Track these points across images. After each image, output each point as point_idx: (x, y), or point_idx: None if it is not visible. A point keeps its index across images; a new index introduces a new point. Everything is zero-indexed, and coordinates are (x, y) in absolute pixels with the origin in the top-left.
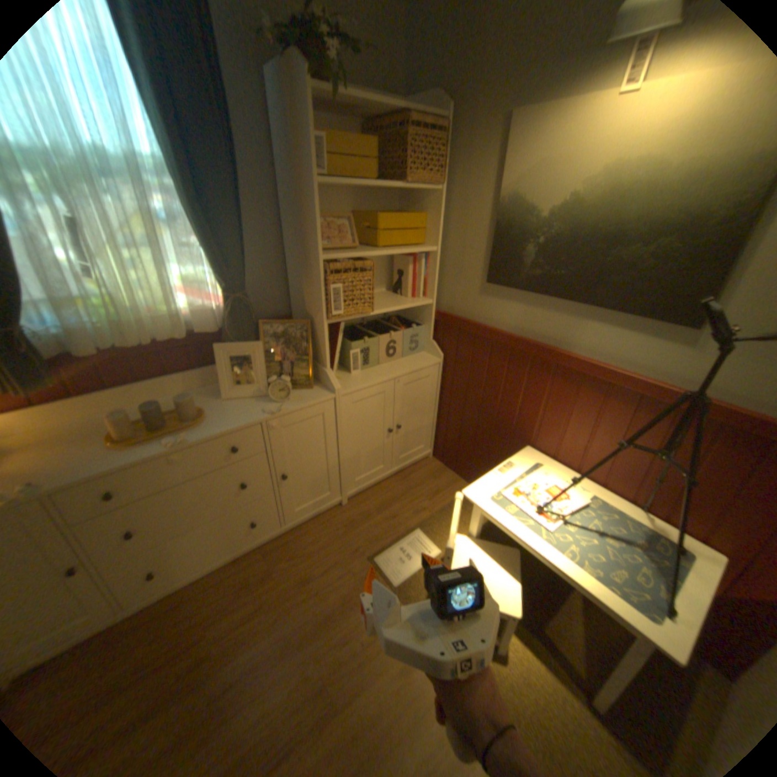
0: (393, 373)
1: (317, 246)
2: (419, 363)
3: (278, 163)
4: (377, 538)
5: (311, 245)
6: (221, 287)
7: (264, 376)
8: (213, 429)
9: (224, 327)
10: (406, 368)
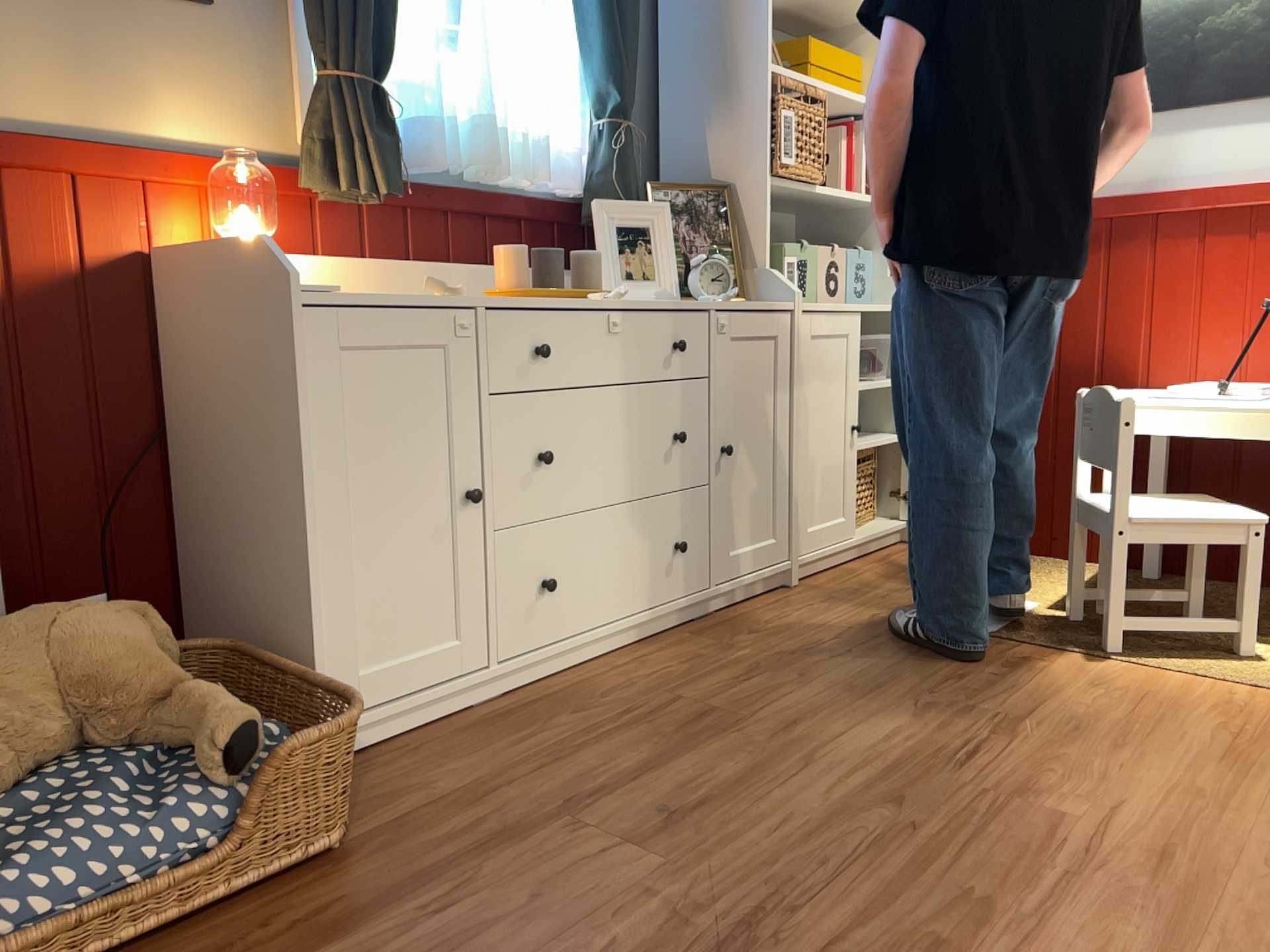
0: (856, 306)
1: (763, 47)
2: (885, 305)
3: None
4: (900, 604)
5: (745, 51)
6: (596, 115)
7: (675, 263)
8: (649, 300)
9: (590, 189)
10: (870, 305)
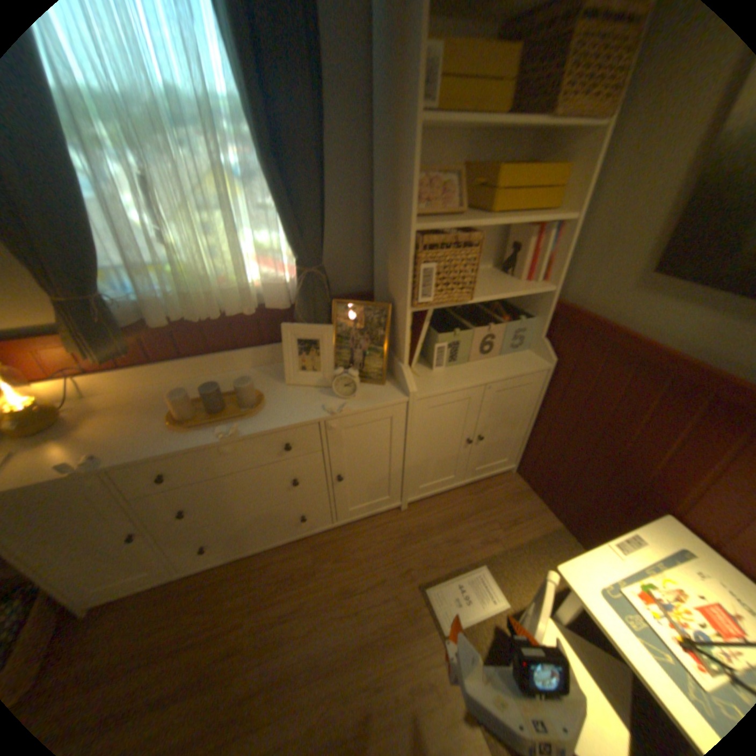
0: (486, 377)
1: (411, 211)
2: (522, 367)
3: (377, 97)
4: (434, 563)
5: (403, 209)
6: (295, 258)
7: (332, 366)
8: (268, 423)
9: (296, 304)
10: (504, 371)
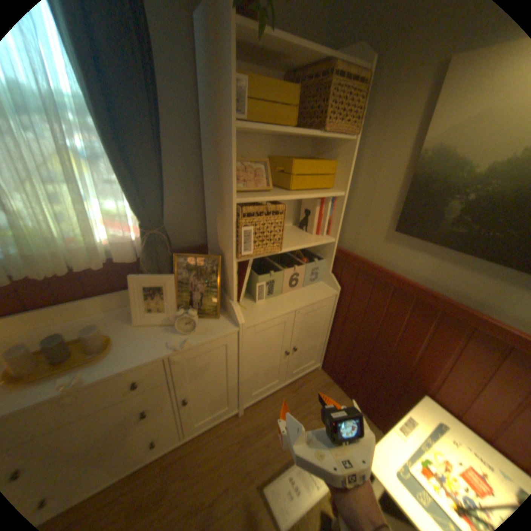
0: (295, 305)
1: (232, 190)
2: (319, 295)
3: (202, 109)
4: (268, 462)
5: (226, 188)
6: (139, 223)
7: (174, 308)
8: (112, 368)
9: (141, 259)
10: (307, 300)
